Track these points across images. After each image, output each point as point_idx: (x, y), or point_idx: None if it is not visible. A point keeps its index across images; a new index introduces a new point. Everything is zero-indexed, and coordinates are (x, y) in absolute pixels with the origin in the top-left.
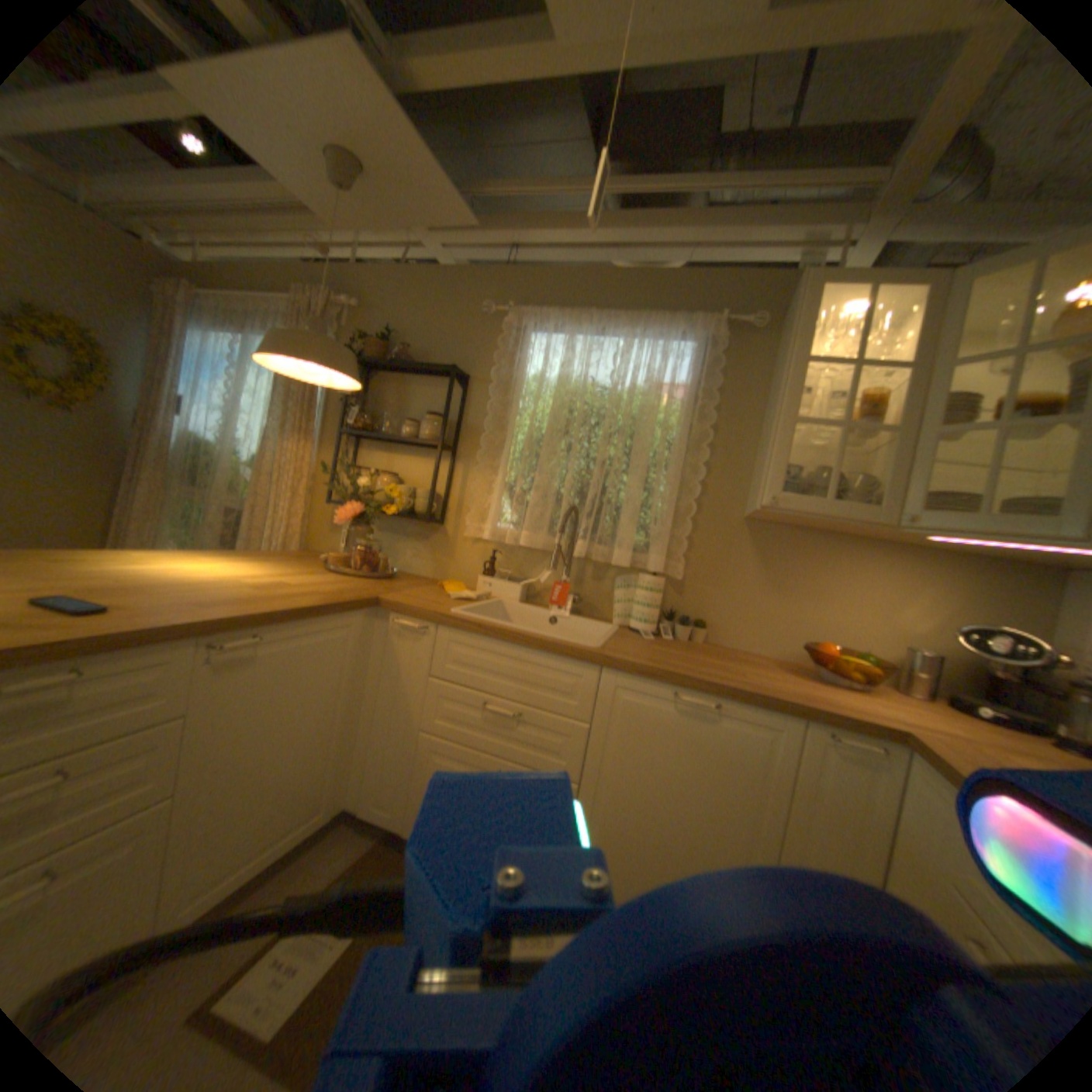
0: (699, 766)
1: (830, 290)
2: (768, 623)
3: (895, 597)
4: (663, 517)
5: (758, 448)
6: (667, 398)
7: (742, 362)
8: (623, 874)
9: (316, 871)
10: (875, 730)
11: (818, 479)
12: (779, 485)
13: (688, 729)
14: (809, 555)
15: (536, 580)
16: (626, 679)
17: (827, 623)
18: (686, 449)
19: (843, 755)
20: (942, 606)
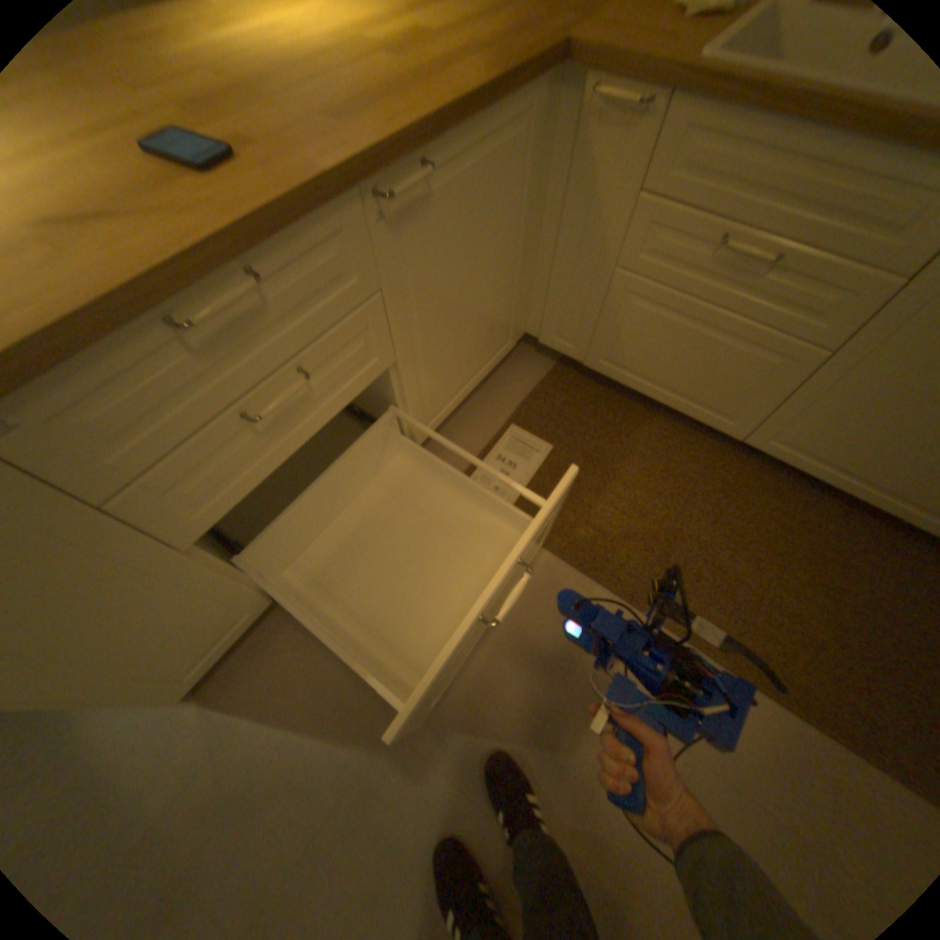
0: None
1: None
2: None
3: None
4: None
5: None
6: None
7: None
8: (845, 441)
9: (510, 386)
10: None
11: None
12: None
13: None
14: None
15: None
16: None
17: None
18: None
19: None
20: None
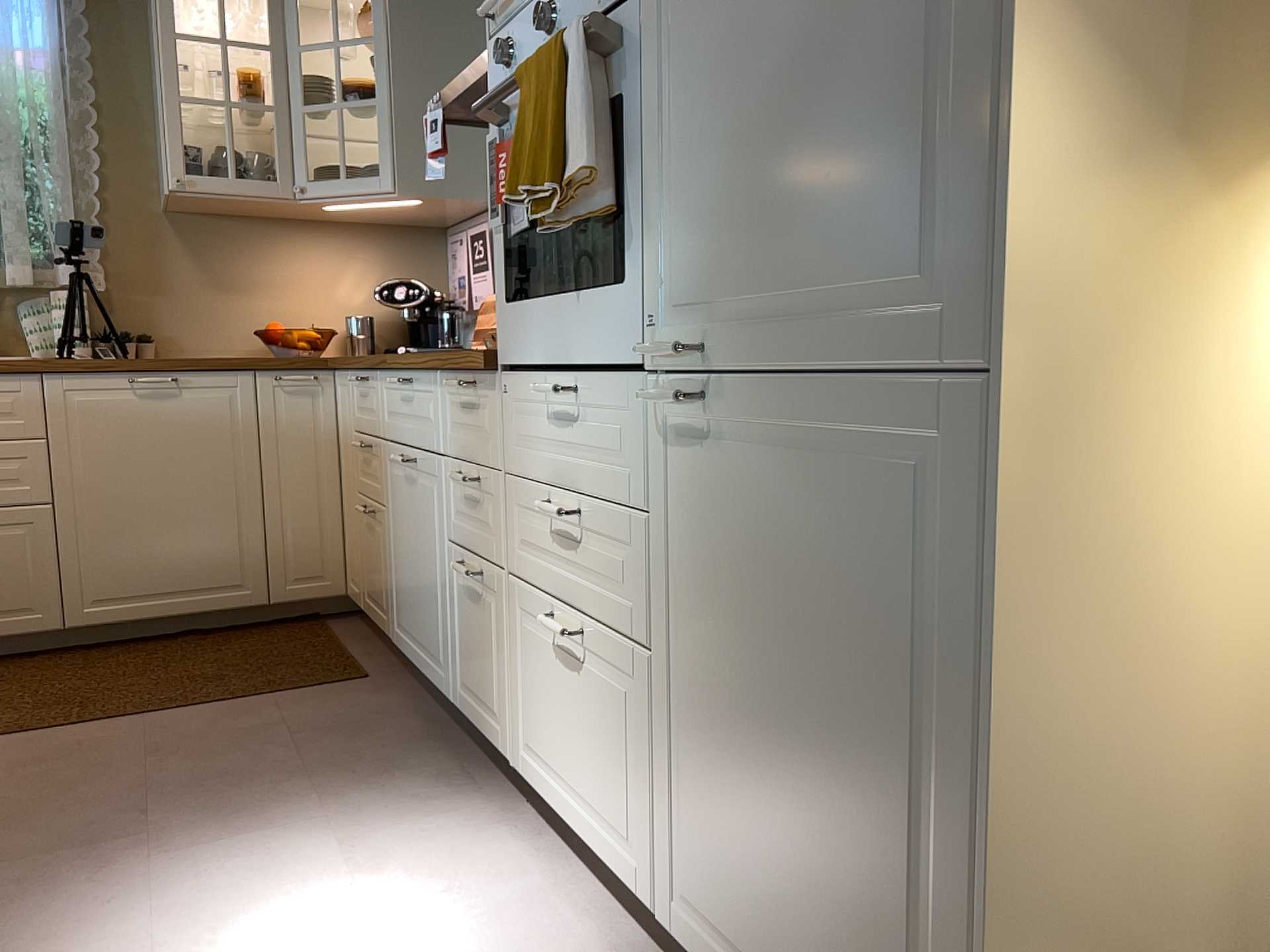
0: (170, 440)
1: None
2: (218, 322)
3: (326, 272)
4: (62, 218)
5: (155, 129)
6: (21, 67)
7: (108, 24)
8: (126, 568)
9: None
10: (302, 361)
11: (218, 158)
12: (179, 166)
13: (150, 409)
14: (240, 243)
15: None
16: (72, 380)
17: (274, 309)
18: (66, 133)
19: (285, 390)
20: (365, 273)
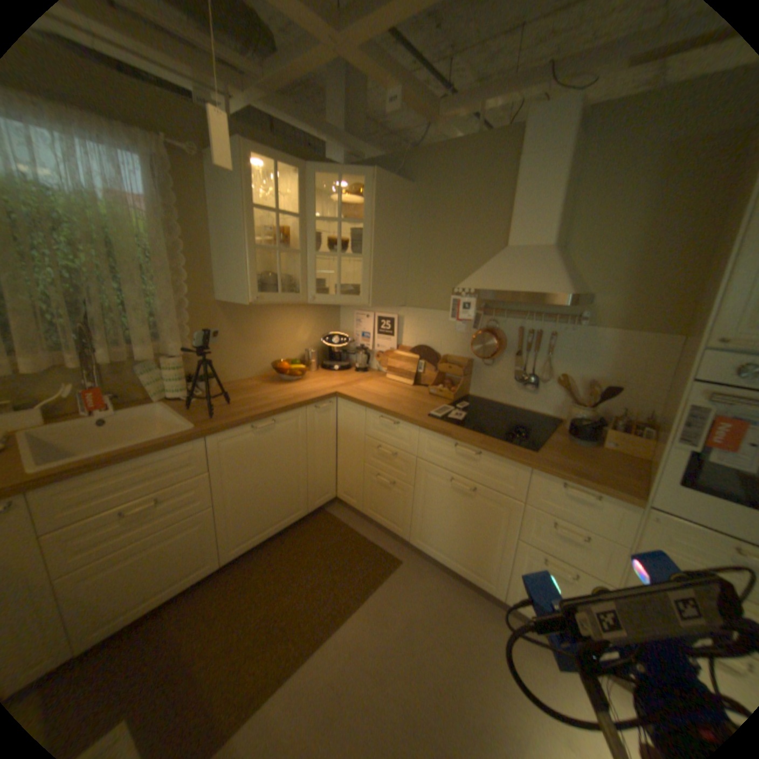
0: (270, 452)
1: (244, 151)
2: (244, 360)
3: (292, 327)
4: (164, 313)
5: (209, 251)
6: (127, 209)
7: (178, 180)
8: (249, 524)
9: None
10: (326, 396)
11: (266, 280)
12: (254, 289)
13: (260, 439)
14: (254, 316)
15: (55, 399)
16: (222, 435)
17: (269, 349)
18: (161, 256)
19: (318, 412)
20: (308, 326)
